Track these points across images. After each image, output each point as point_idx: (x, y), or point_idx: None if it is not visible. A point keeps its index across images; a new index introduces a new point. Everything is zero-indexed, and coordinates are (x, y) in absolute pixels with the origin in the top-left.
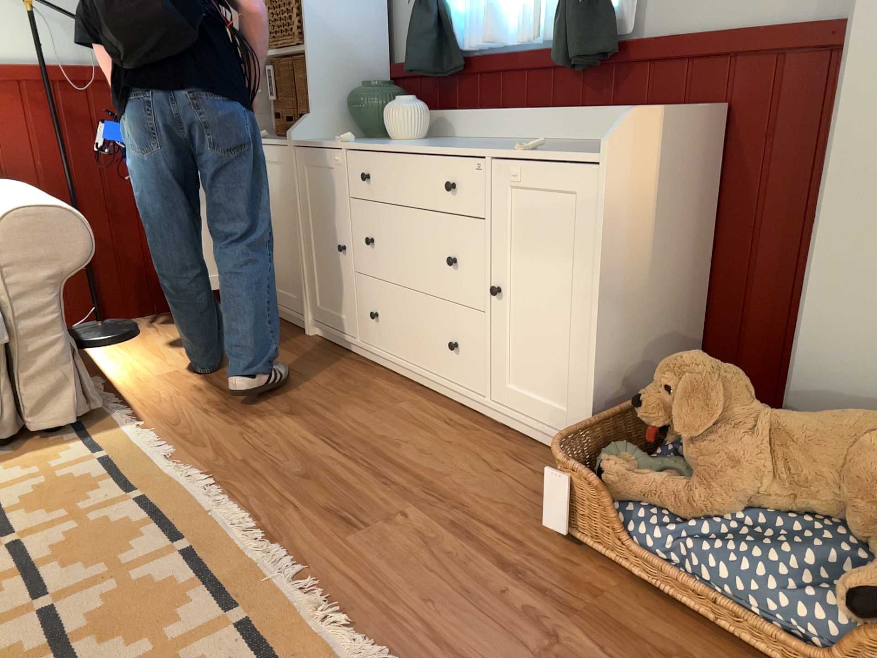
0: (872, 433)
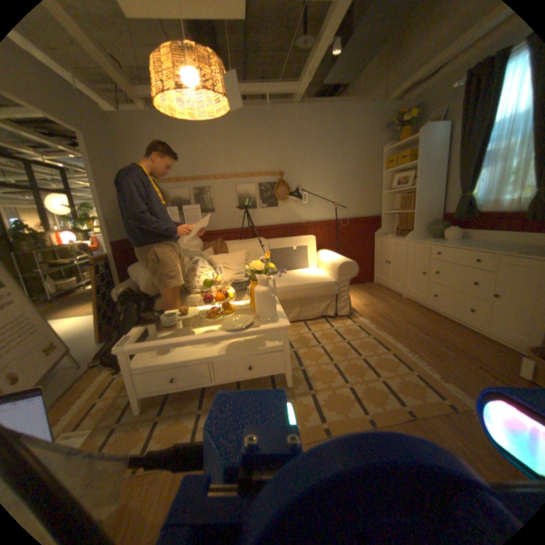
0: None
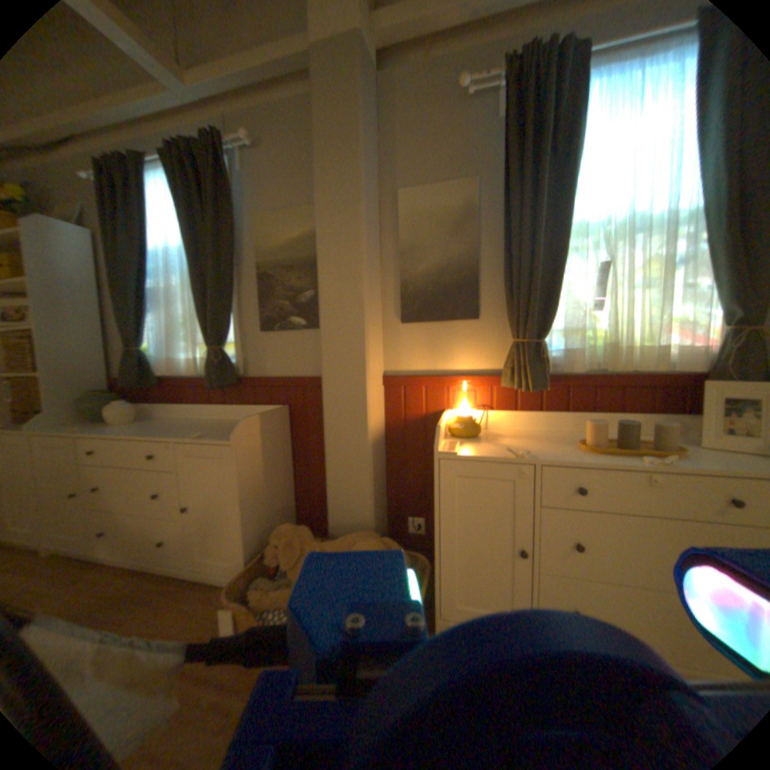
0: (357, 545)
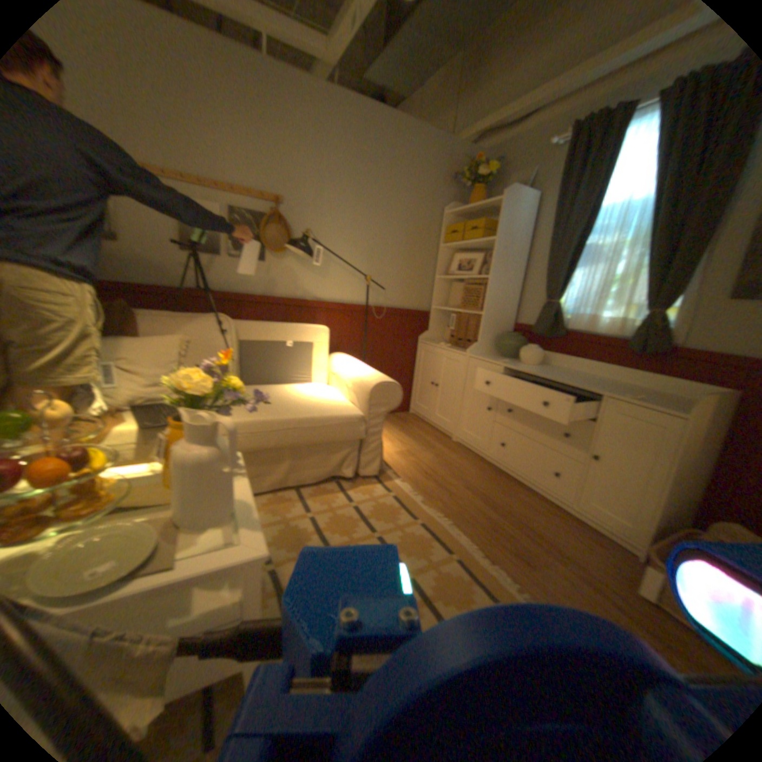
0: None
